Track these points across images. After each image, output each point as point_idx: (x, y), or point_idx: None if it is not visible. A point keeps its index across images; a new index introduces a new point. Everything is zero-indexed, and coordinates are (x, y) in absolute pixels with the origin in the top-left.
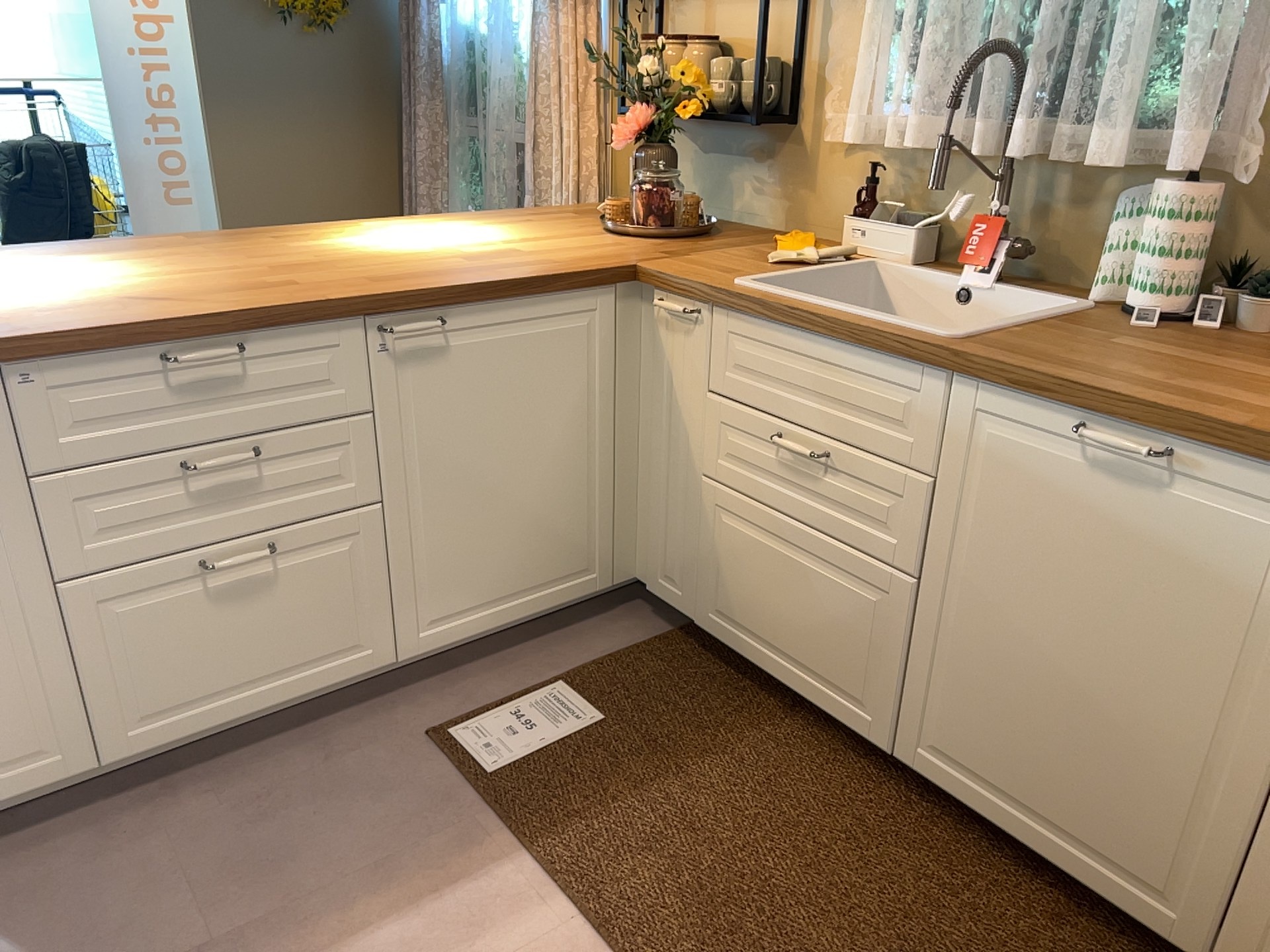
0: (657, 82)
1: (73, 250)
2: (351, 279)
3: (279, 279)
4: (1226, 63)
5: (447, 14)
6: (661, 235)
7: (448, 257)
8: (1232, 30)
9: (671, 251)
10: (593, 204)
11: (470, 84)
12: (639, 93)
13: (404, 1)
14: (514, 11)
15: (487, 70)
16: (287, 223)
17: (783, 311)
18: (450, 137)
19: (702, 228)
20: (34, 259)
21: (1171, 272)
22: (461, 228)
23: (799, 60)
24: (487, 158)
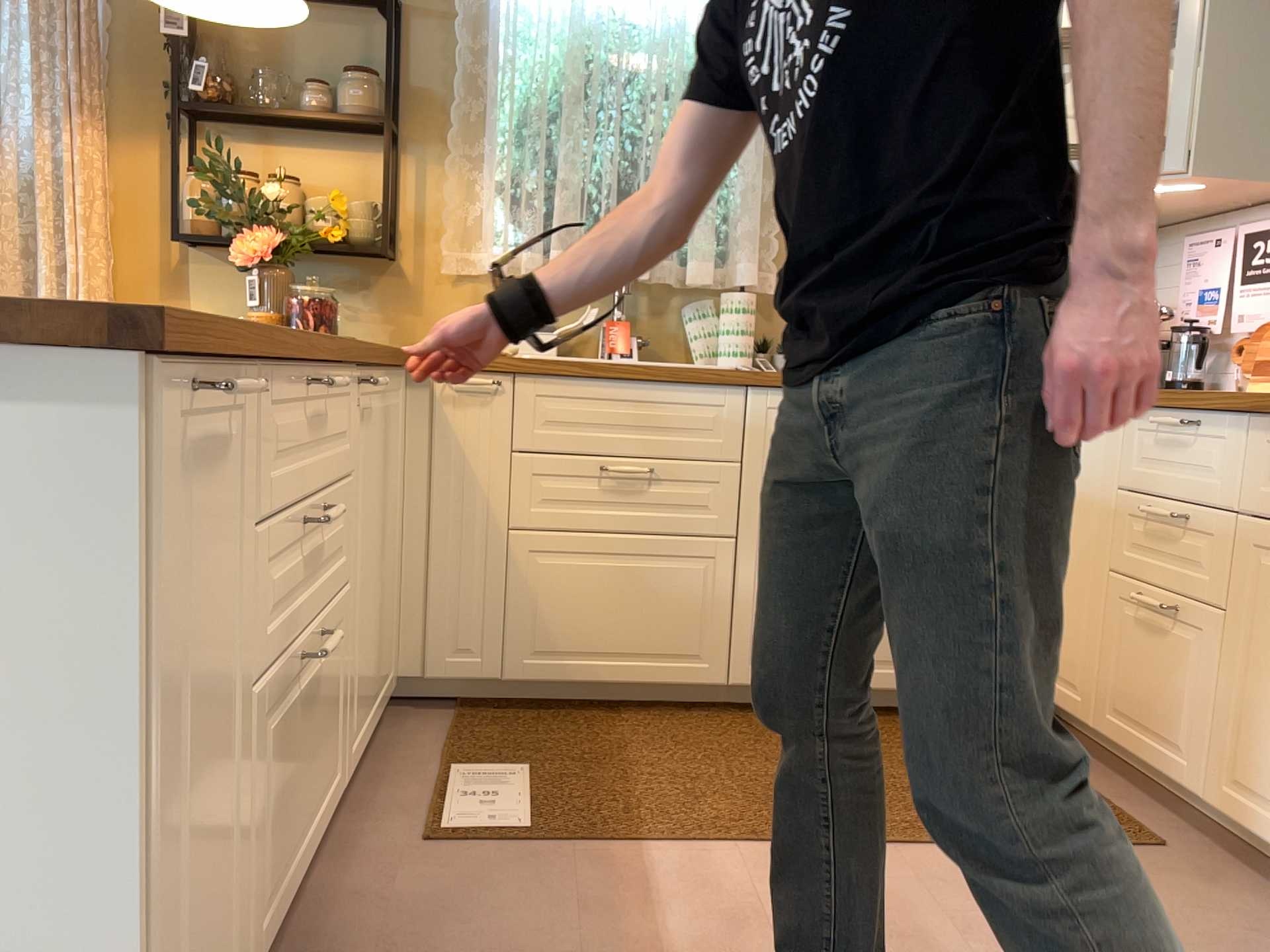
0: (276, 207)
1: None
2: None
3: None
4: (756, 224)
5: None
6: None
7: None
8: (757, 207)
9: None
10: None
11: None
12: (260, 215)
13: None
14: None
15: None
16: None
17: (602, 367)
18: None
19: None
20: None
21: (752, 340)
22: None
23: (398, 205)
24: None
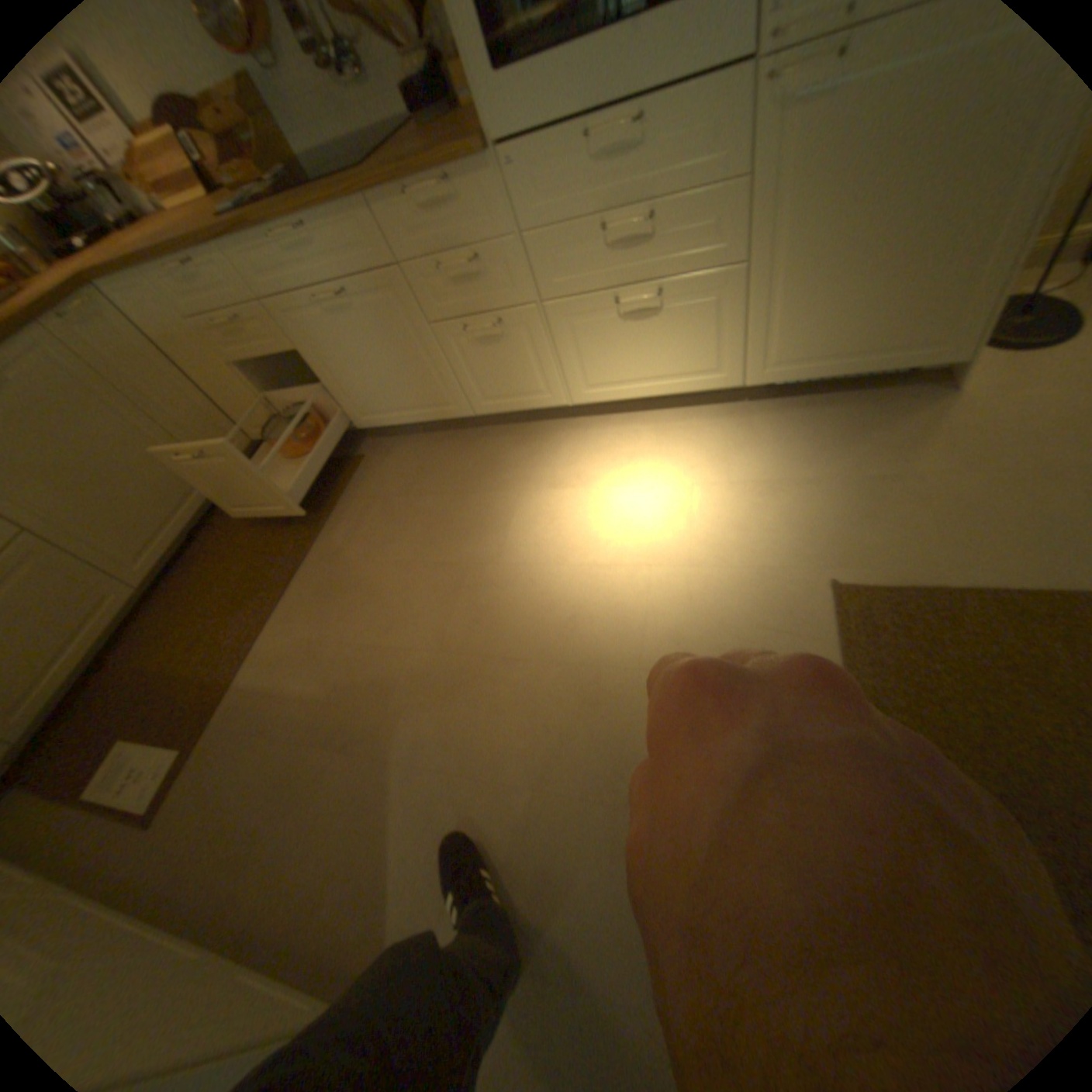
0: None
1: None
2: None
3: None
4: None
5: None
6: None
7: None
8: None
9: None
10: None
11: None
12: None
13: None
14: None
15: None
16: None
17: None
18: None
19: None
20: None
21: None
22: None
23: None
24: None
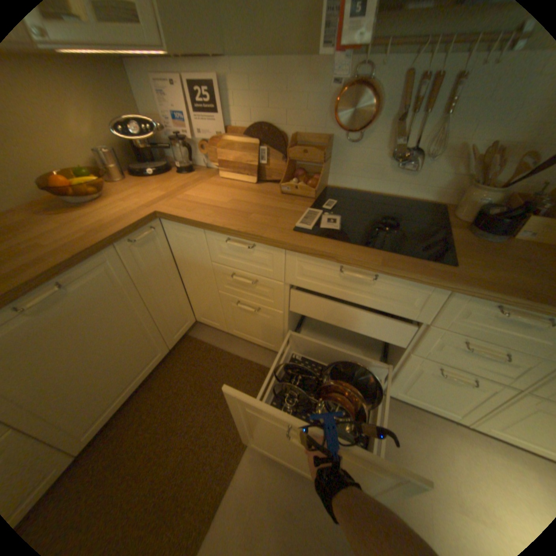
0: None
1: None
2: None
3: None
4: None
5: None
6: None
7: None
8: None
9: None
10: None
11: None
12: None
13: None
14: None
15: None
16: None
17: None
18: None
19: None
20: None
21: None
22: None
23: None
24: None
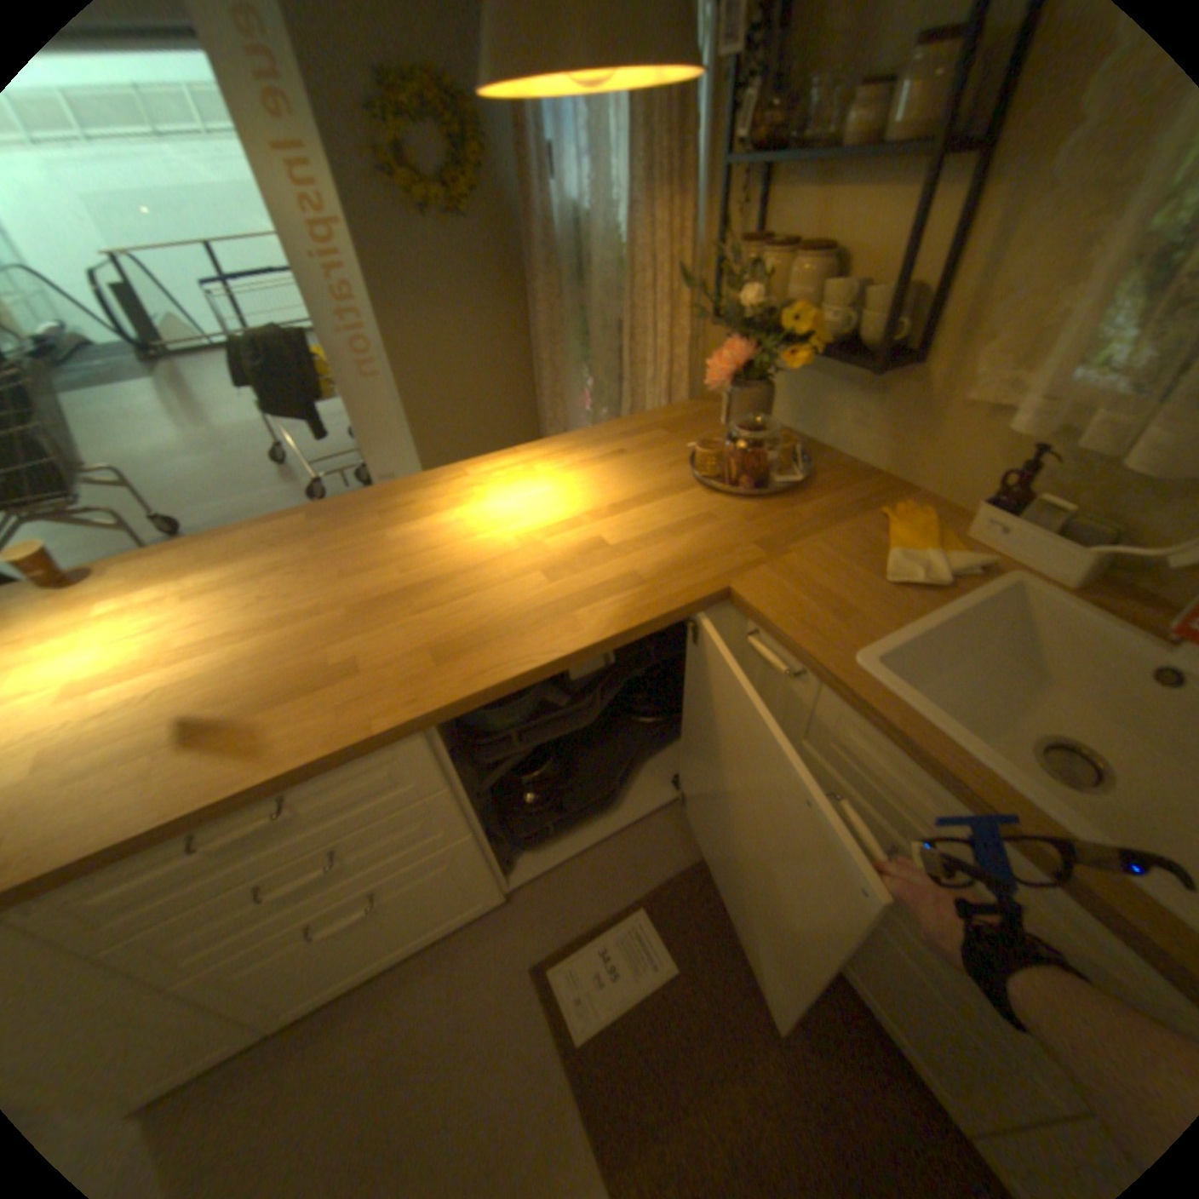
0: (762, 307)
1: (193, 557)
2: (413, 652)
3: (341, 652)
4: None
5: (554, 186)
6: (754, 493)
7: (529, 570)
8: None
9: (768, 538)
10: (683, 403)
11: (576, 258)
12: (739, 321)
13: (519, 171)
14: (611, 185)
15: (589, 247)
16: (444, 387)
17: (940, 769)
18: (563, 307)
19: (800, 479)
20: (148, 585)
21: None
22: (554, 477)
23: (952, 276)
24: (592, 335)
